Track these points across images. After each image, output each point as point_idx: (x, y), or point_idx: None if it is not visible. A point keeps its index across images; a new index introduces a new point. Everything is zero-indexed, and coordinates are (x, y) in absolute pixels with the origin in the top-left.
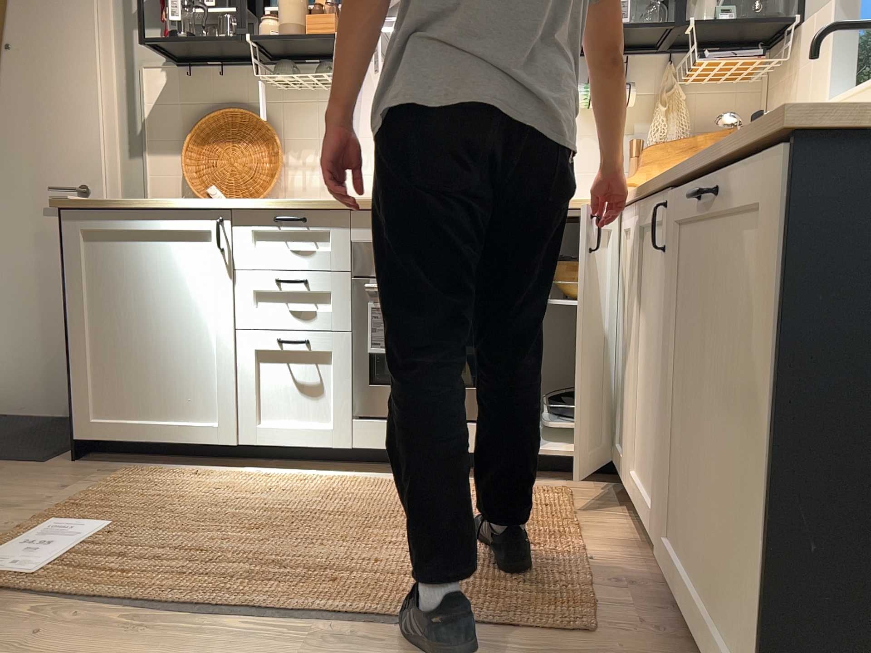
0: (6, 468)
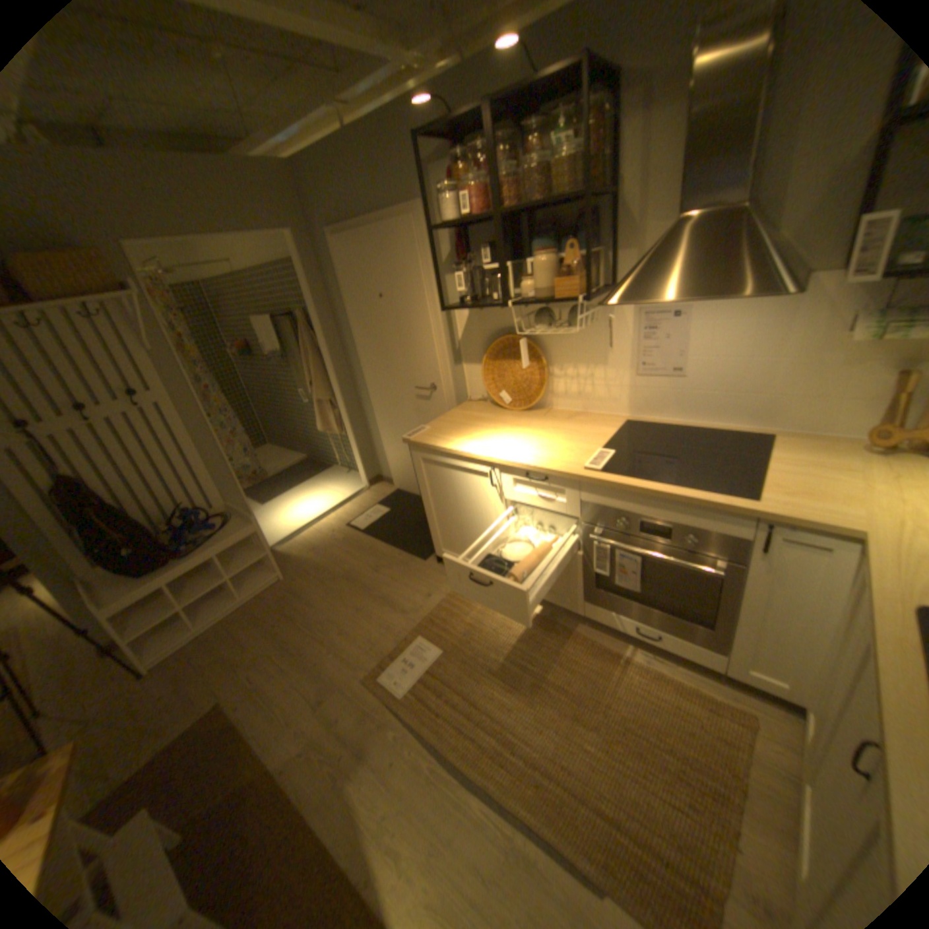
0: (409, 561)
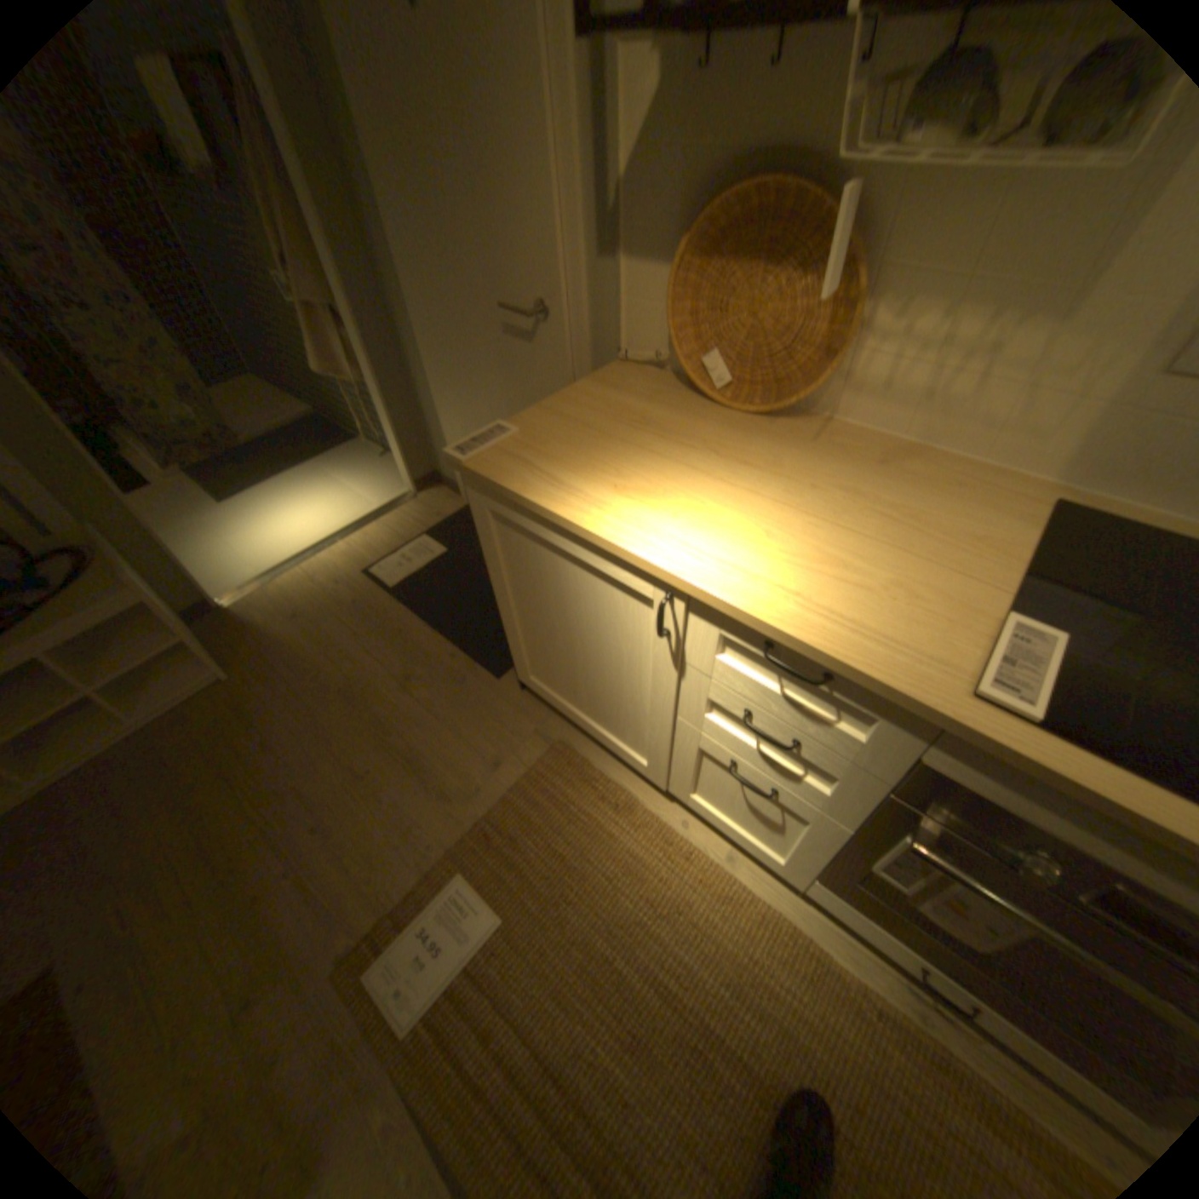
0: (467, 676)
